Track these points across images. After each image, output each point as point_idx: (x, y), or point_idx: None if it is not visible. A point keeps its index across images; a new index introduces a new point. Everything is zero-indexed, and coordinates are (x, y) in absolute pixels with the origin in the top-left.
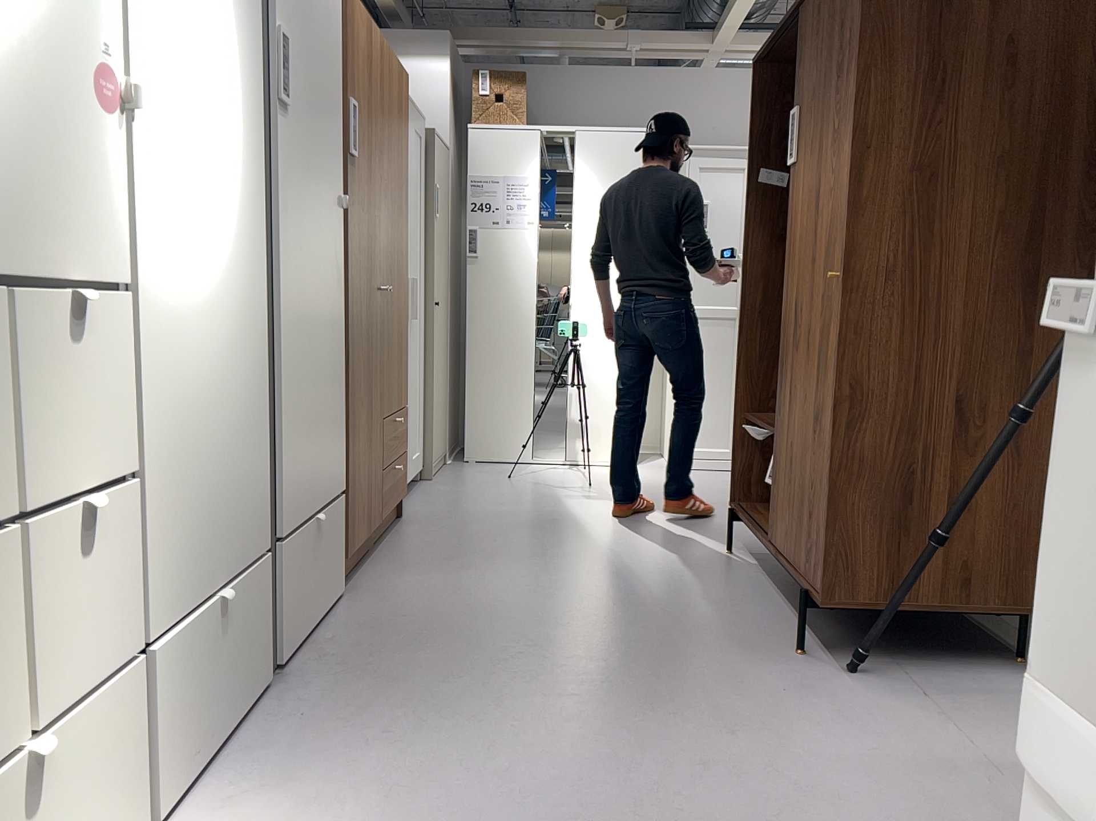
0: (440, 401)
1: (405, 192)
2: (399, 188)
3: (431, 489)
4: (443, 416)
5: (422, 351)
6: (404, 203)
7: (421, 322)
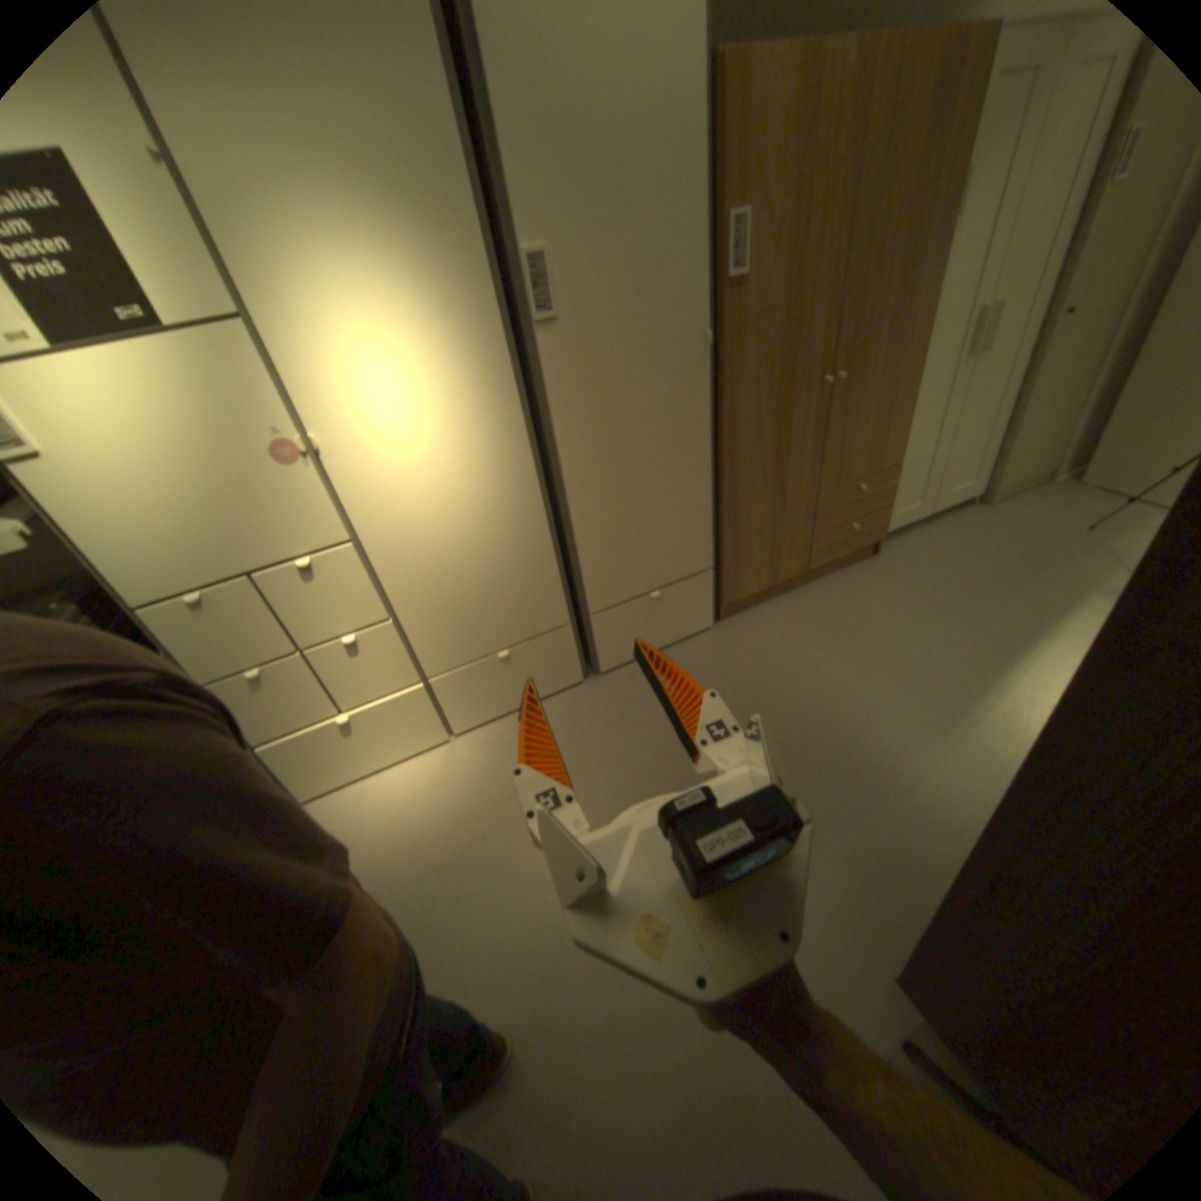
0: (1049, 424)
1: (940, 226)
2: (915, 232)
3: (969, 521)
4: (1056, 437)
5: (1018, 375)
6: (931, 245)
7: (1026, 343)
